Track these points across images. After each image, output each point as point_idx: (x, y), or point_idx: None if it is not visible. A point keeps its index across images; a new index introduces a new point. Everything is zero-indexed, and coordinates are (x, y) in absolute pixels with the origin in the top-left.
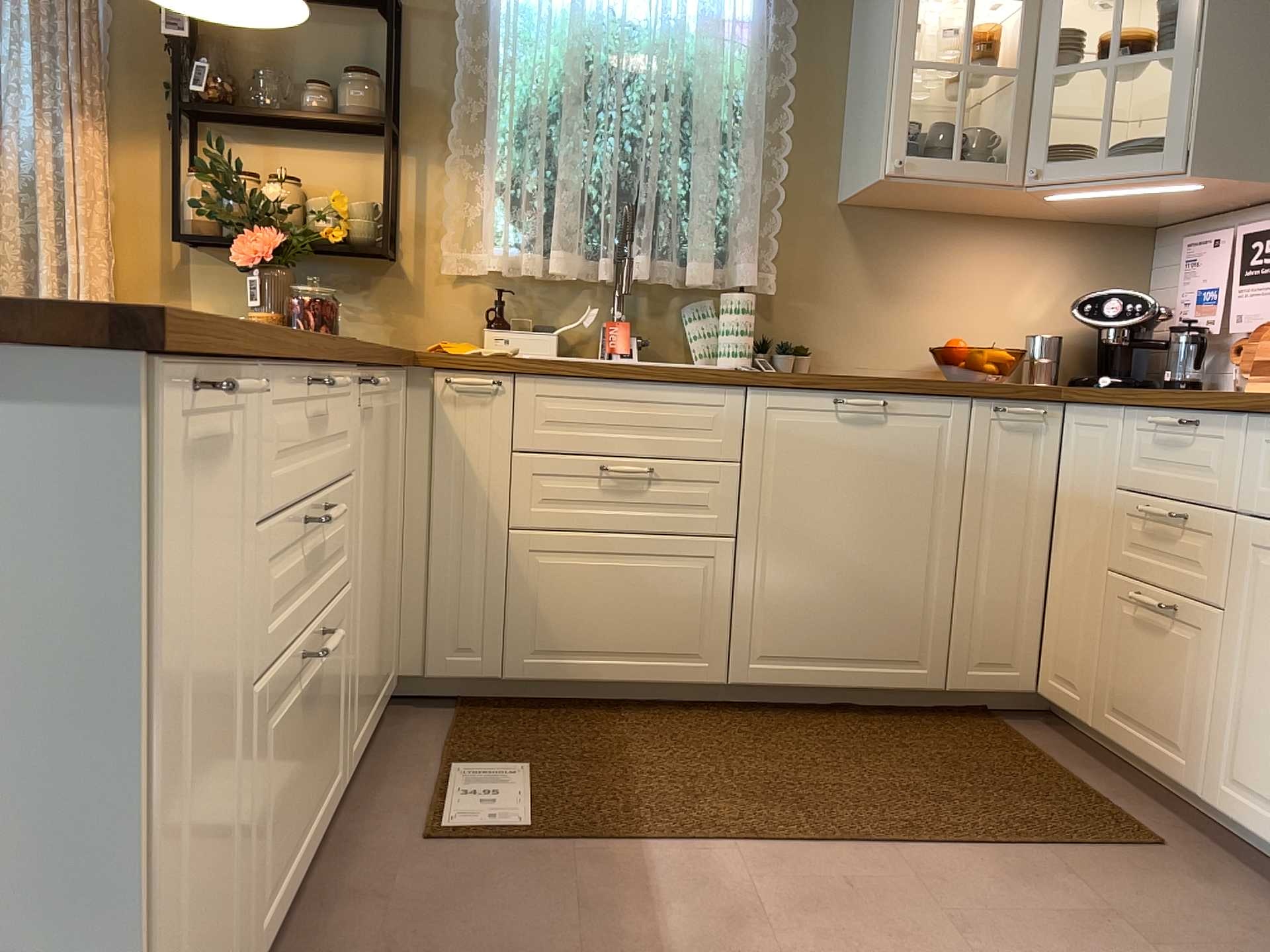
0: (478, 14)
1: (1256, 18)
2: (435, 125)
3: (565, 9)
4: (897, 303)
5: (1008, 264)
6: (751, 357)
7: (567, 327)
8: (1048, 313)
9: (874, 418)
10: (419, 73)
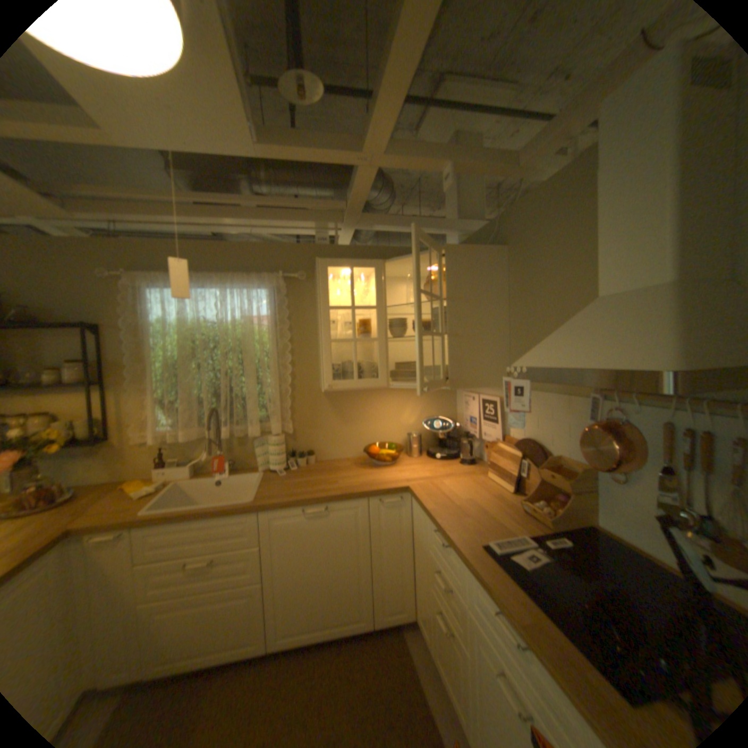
0: (134, 326)
1: (469, 320)
2: (119, 377)
3: (177, 320)
4: (351, 426)
5: (396, 403)
6: (282, 466)
7: (193, 464)
8: (416, 421)
9: (322, 516)
10: (108, 354)
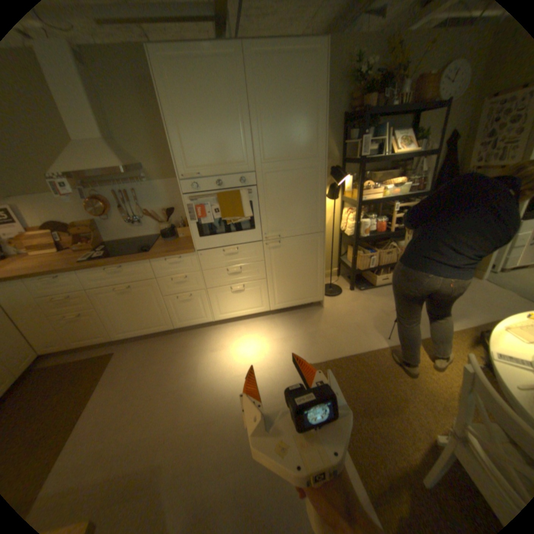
0: None
1: None
2: None
3: None
4: None
5: None
6: None
7: None
8: None
9: None
10: None
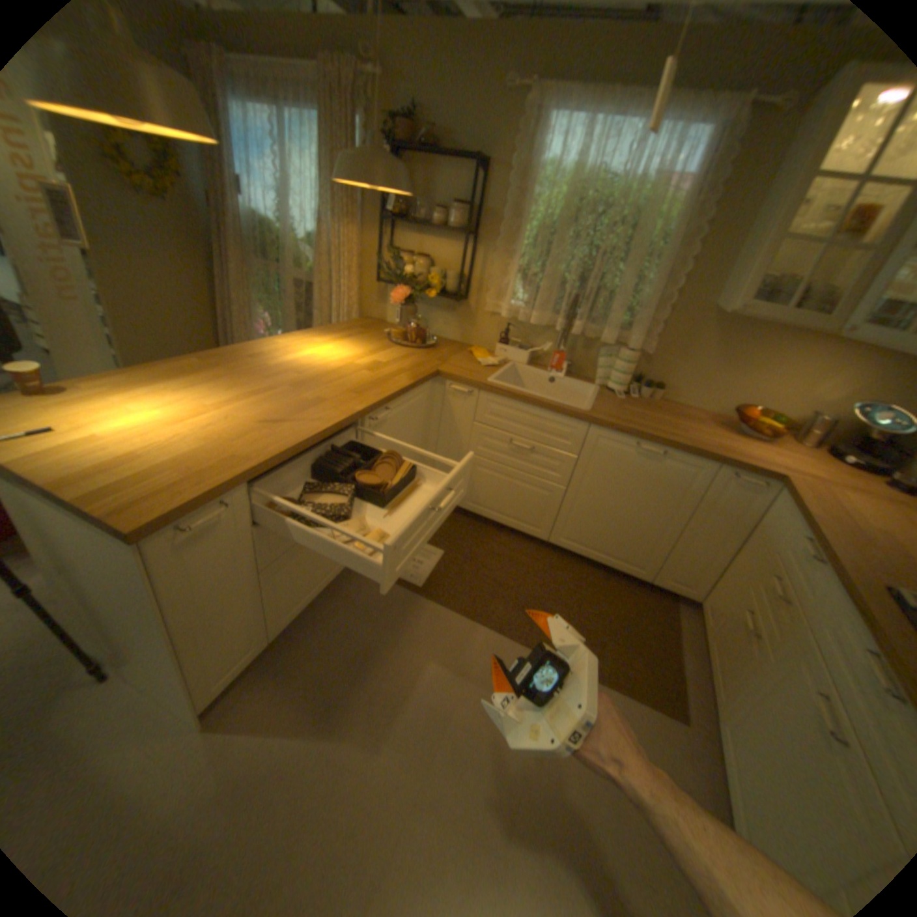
0: (526, 165)
1: None
2: (494, 230)
3: (575, 163)
4: (732, 372)
5: (826, 362)
6: (624, 387)
7: (534, 350)
8: (842, 399)
9: (656, 458)
10: (492, 199)
